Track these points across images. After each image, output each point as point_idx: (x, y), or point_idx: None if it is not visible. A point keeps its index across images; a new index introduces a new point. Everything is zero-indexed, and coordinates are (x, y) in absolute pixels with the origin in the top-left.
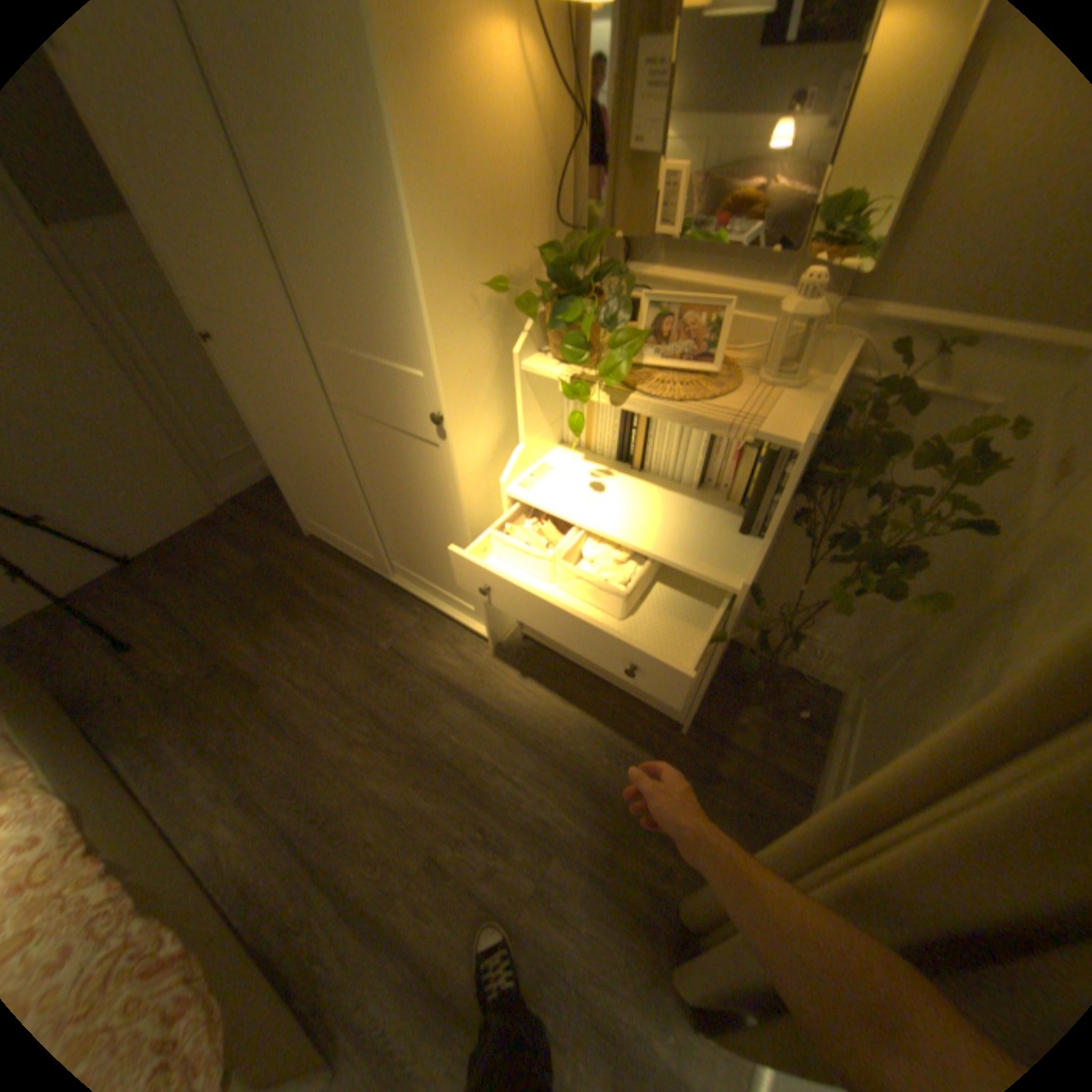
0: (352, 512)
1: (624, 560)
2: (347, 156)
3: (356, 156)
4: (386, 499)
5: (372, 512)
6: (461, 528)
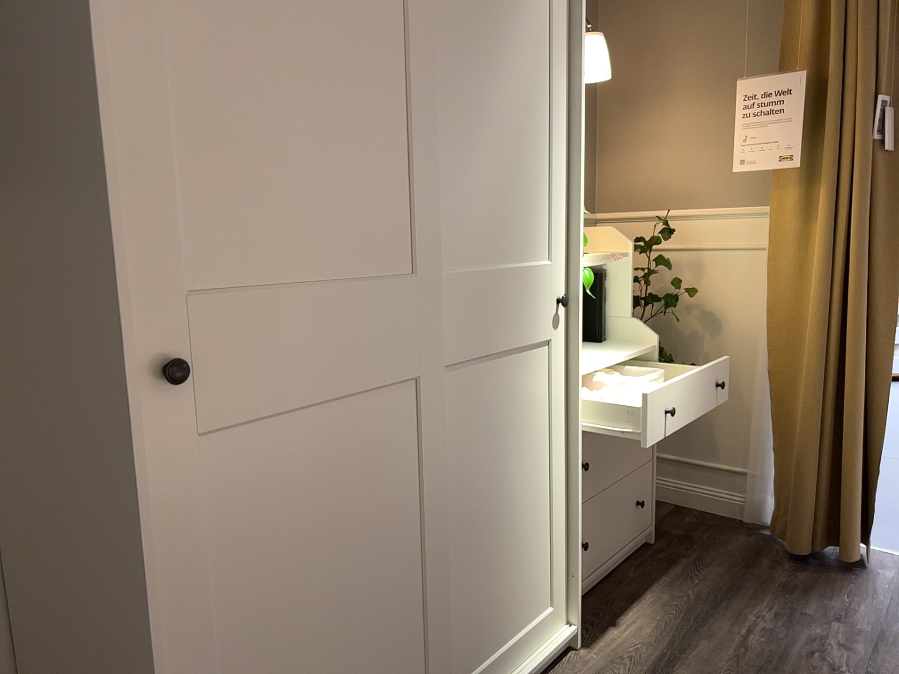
0: (414, 616)
1: (616, 377)
2: (528, 95)
3: (534, 96)
4: (470, 509)
5: (446, 569)
6: (553, 449)
